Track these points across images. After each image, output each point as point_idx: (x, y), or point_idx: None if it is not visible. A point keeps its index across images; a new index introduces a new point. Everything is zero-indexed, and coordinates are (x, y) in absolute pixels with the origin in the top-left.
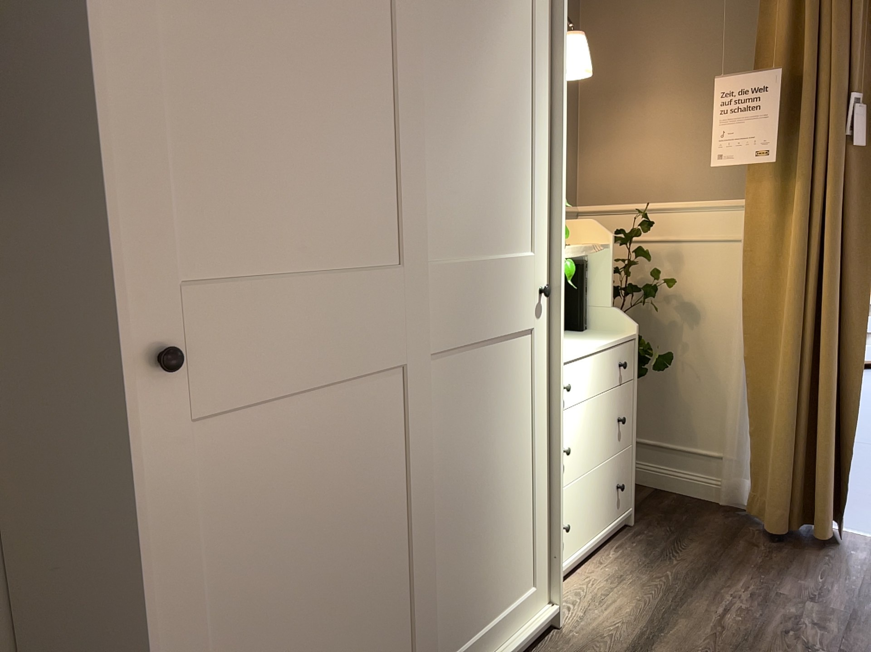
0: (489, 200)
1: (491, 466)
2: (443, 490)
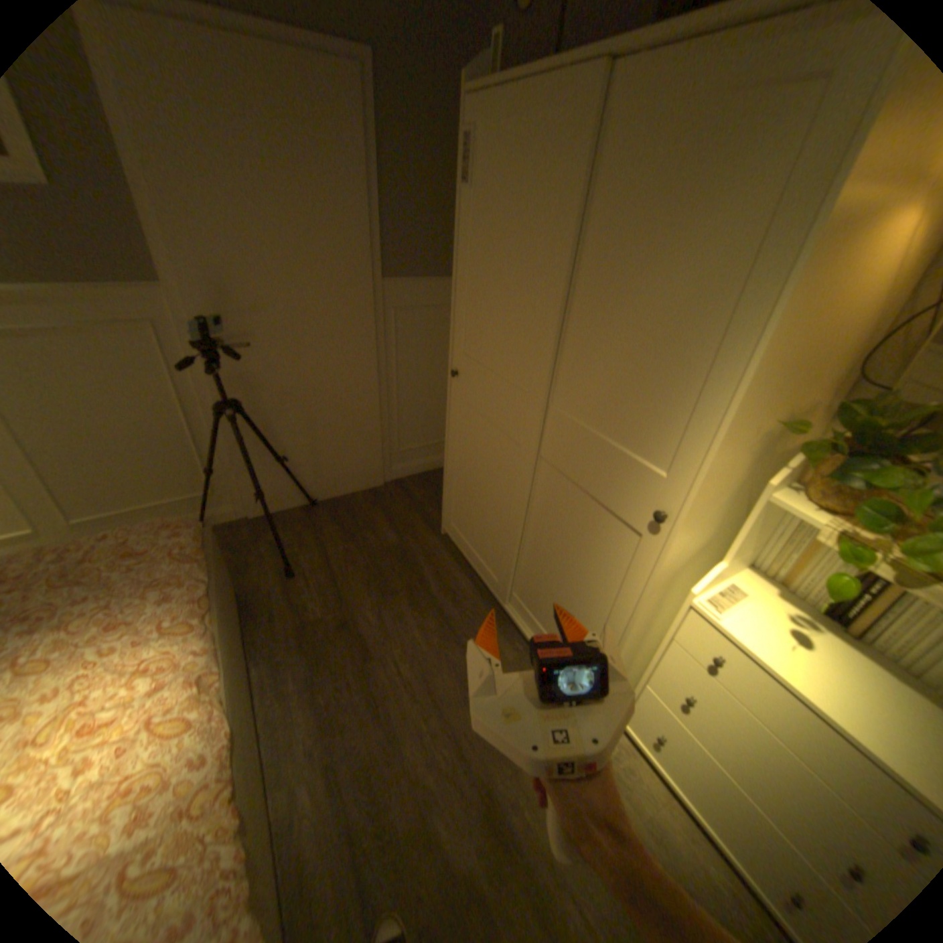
0: (627, 388)
1: (570, 574)
2: (534, 537)
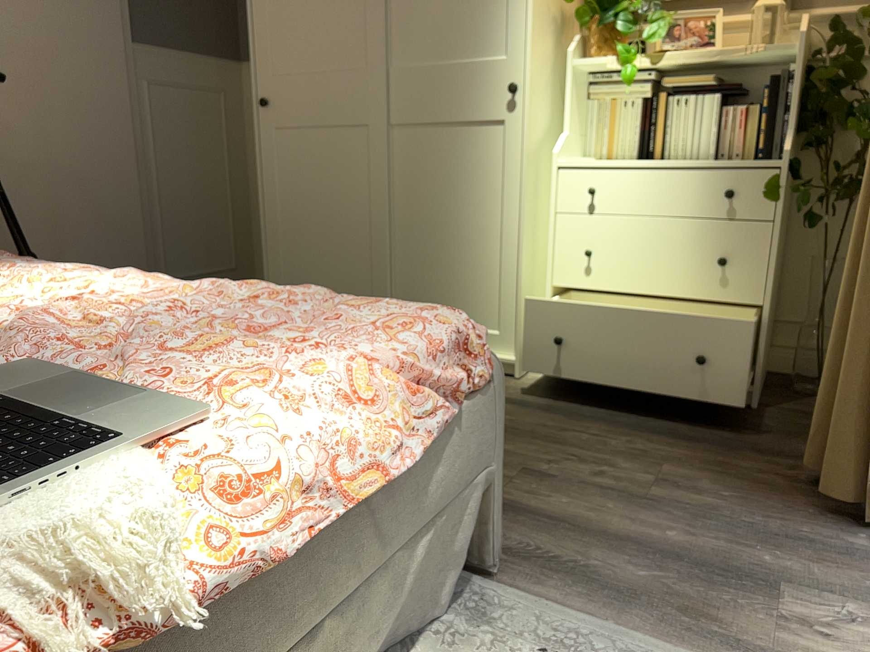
0: (455, 11)
1: (453, 224)
2: (404, 221)
